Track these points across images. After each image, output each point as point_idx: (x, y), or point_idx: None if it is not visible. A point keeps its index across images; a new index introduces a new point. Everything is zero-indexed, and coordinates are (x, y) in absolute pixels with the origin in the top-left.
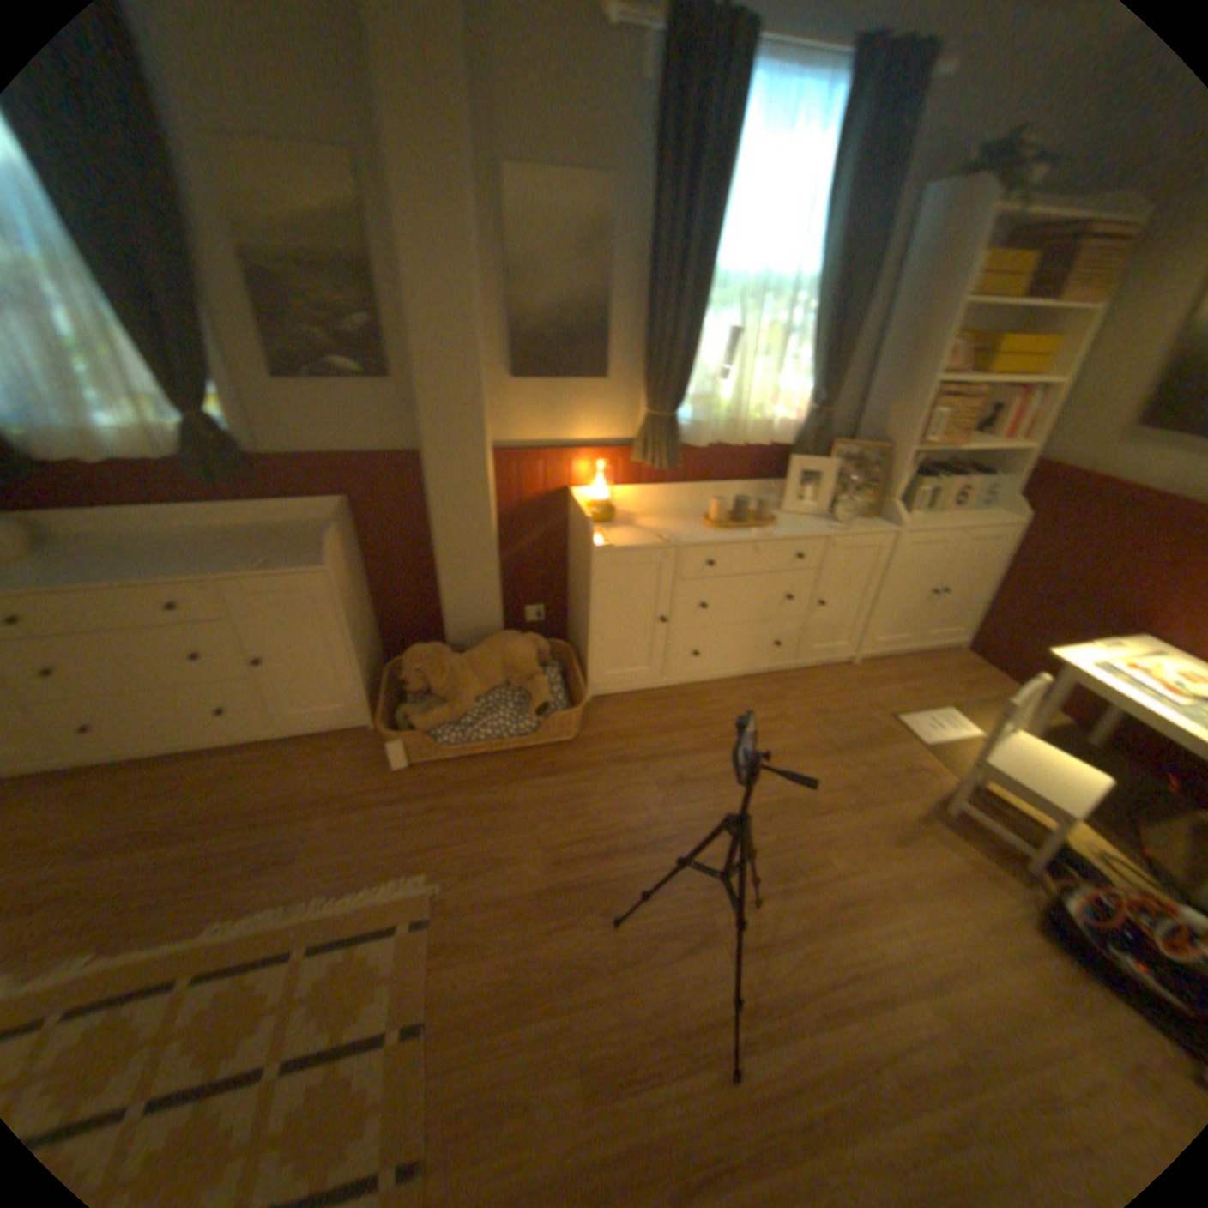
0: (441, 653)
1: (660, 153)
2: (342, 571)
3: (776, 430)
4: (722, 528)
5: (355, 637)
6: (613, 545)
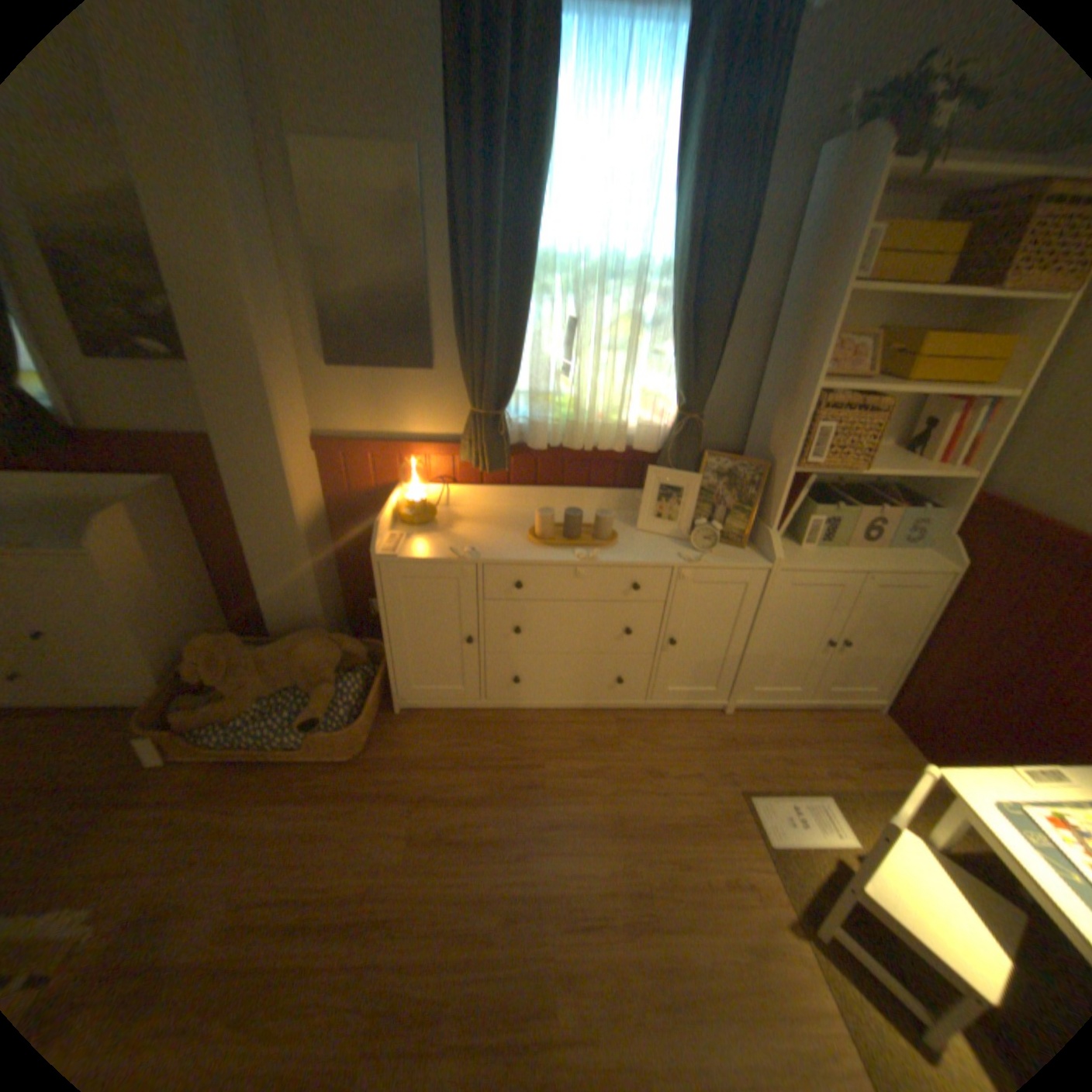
0: (226, 647)
1: (445, 116)
2: (123, 555)
3: (638, 434)
4: (541, 544)
5: (140, 621)
6: (398, 555)
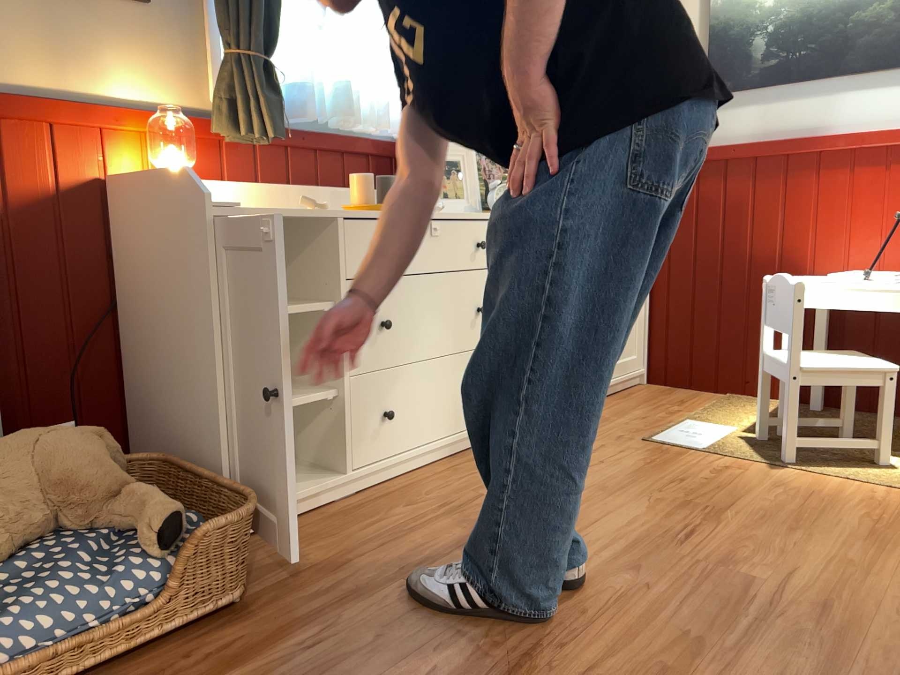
0: None
1: None
2: None
3: (386, 118)
4: (377, 205)
5: None
6: (237, 204)
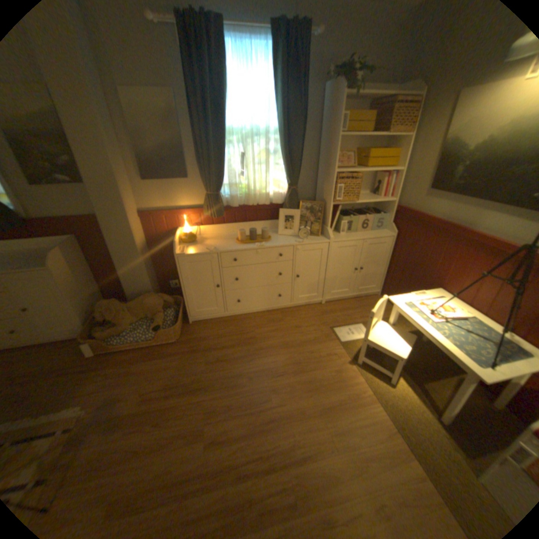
0: (113, 304)
1: (184, 77)
2: (61, 269)
3: (274, 197)
4: (242, 243)
5: (72, 298)
6: (185, 253)
